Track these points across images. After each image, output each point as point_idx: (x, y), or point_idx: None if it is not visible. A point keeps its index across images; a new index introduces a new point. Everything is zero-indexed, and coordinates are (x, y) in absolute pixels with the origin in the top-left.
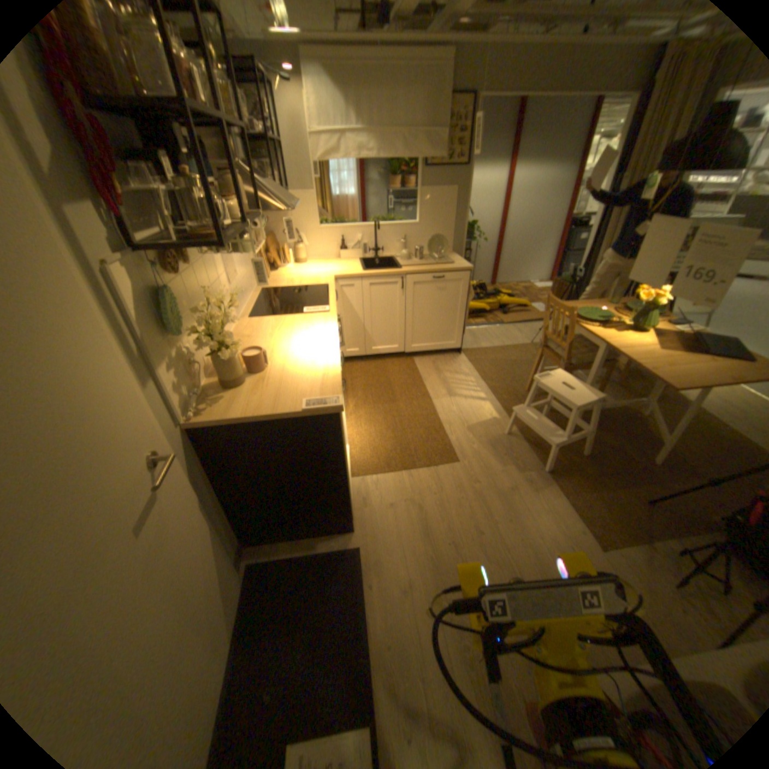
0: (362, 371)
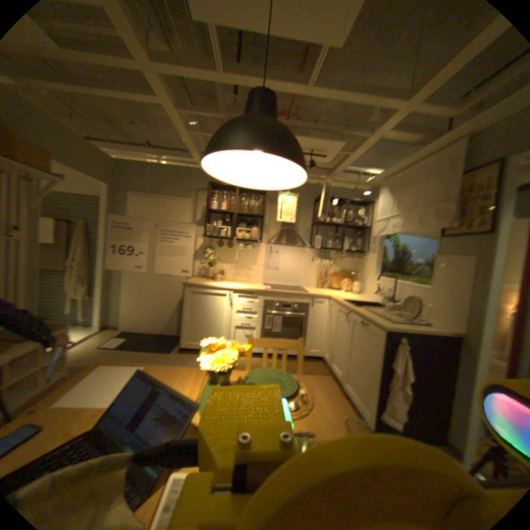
0: (310, 369)
